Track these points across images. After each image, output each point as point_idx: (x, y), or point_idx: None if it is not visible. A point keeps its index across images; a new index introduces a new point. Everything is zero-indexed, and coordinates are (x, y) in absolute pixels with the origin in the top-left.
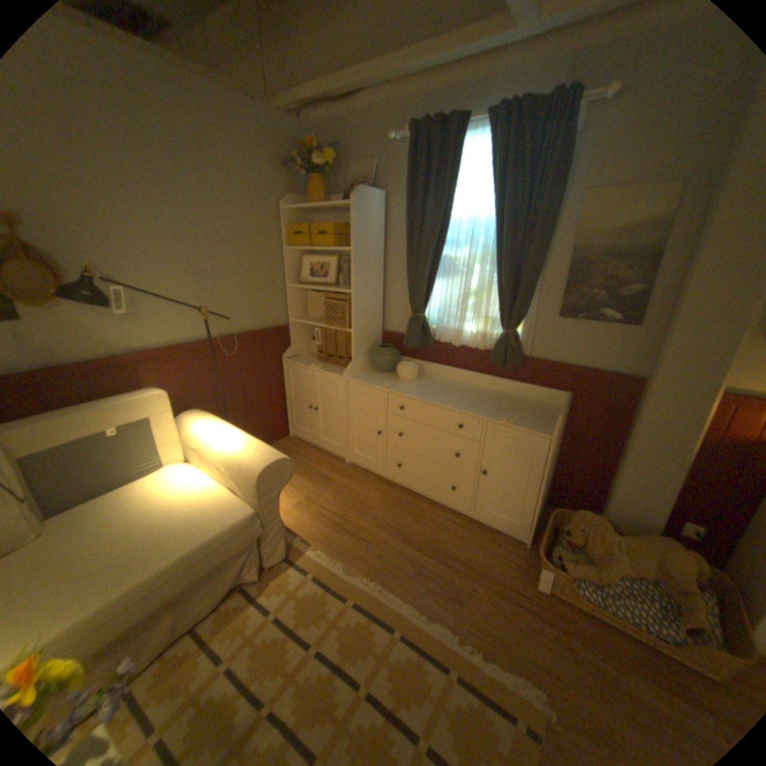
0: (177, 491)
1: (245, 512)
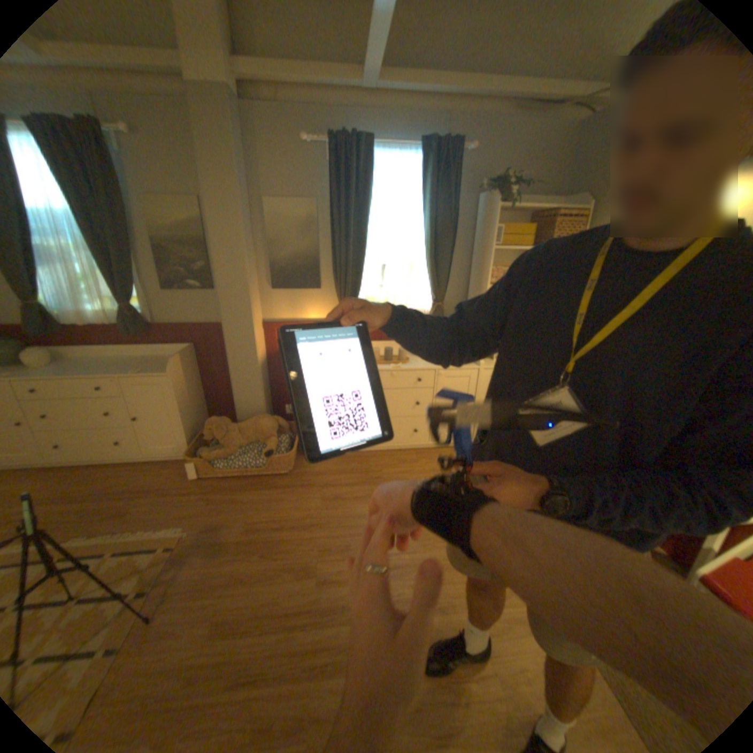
0: None
1: None
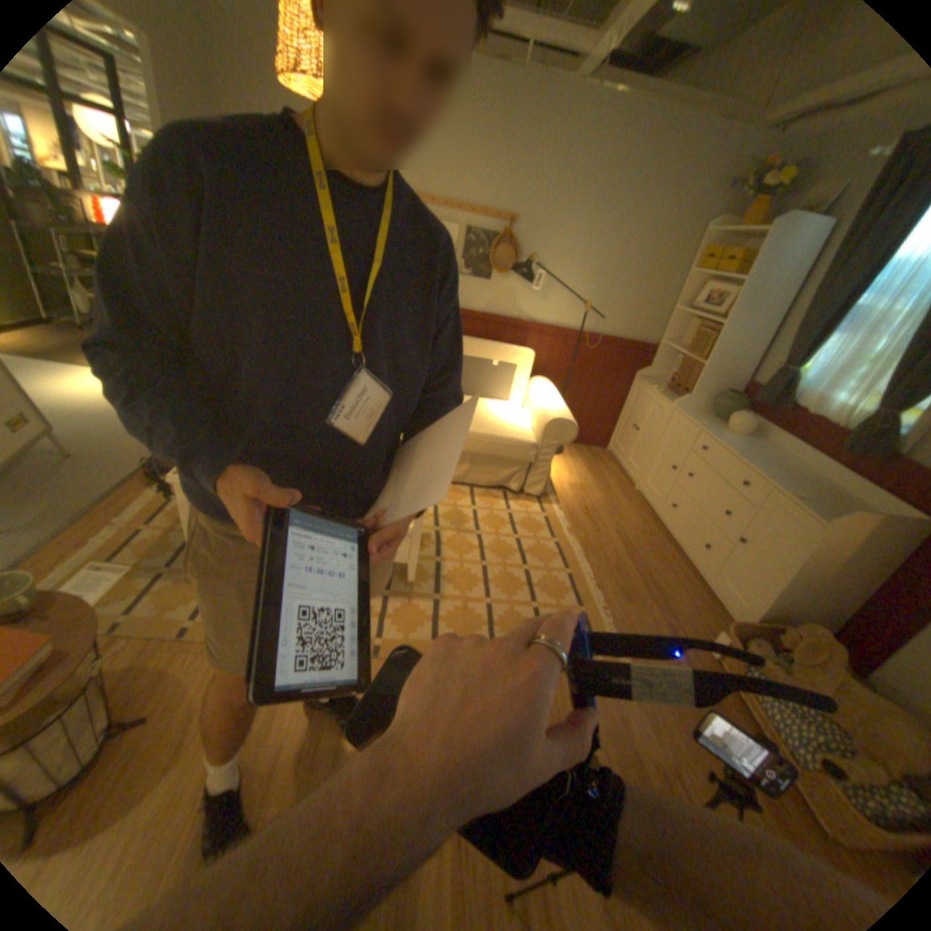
0: (506, 414)
1: (530, 440)
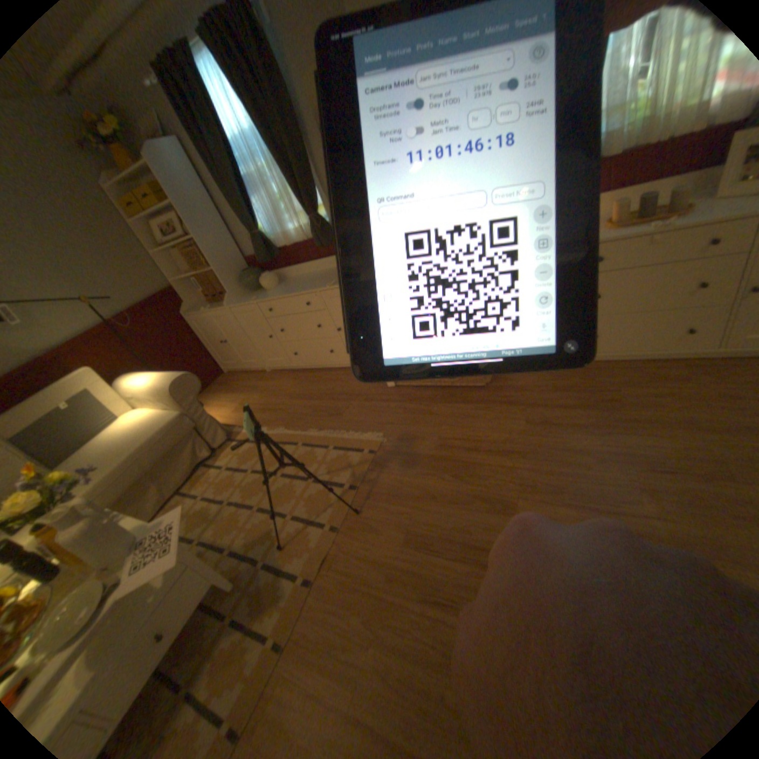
0: (128, 422)
1: (172, 413)
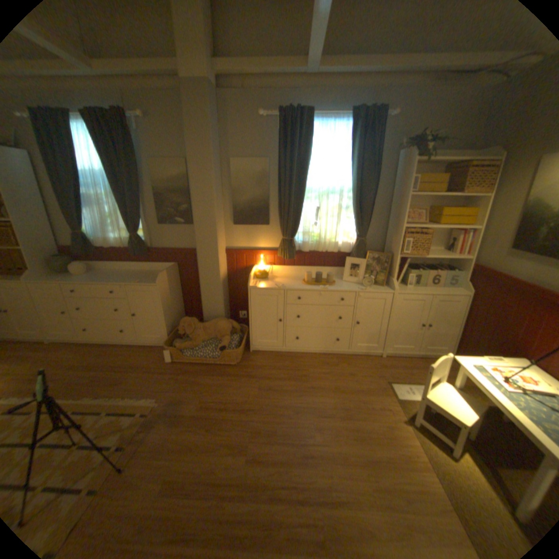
0: None
1: None
